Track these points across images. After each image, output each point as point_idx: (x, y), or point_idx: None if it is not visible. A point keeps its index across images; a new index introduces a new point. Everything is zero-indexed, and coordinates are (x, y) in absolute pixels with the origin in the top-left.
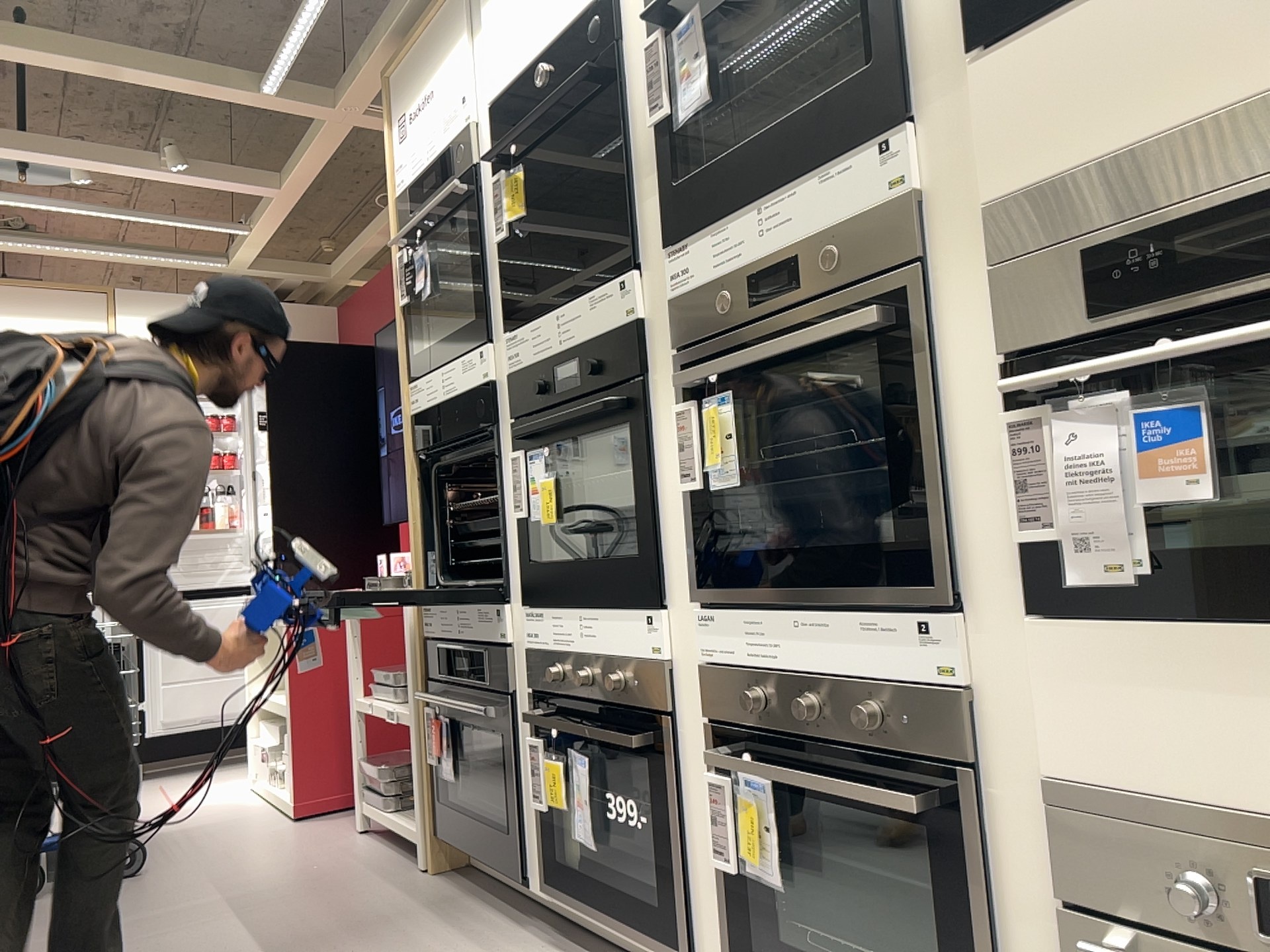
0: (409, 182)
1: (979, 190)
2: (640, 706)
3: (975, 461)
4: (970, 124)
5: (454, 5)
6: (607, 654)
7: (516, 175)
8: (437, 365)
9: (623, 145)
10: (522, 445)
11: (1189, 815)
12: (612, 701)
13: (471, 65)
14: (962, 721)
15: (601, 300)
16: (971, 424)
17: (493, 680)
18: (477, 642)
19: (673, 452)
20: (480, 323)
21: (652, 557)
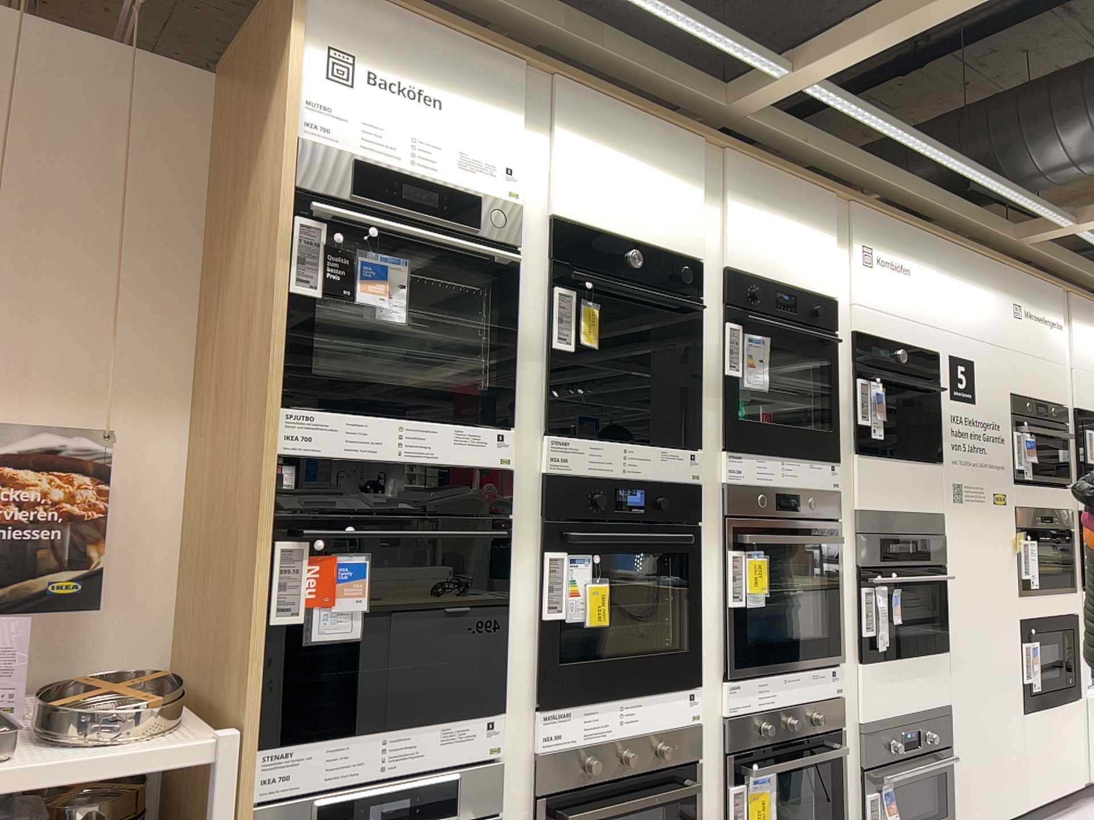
0: (355, 150)
1: (857, 503)
2: (677, 761)
3: (844, 603)
4: (851, 475)
5: (511, 70)
6: (650, 729)
7: (597, 310)
8: (387, 413)
9: (697, 365)
10: (563, 548)
11: (891, 720)
12: (649, 767)
13: (524, 149)
14: (840, 709)
15: (674, 460)
16: (844, 588)
17: (467, 807)
18: (431, 769)
19: (711, 579)
20: (503, 406)
21: (698, 649)
